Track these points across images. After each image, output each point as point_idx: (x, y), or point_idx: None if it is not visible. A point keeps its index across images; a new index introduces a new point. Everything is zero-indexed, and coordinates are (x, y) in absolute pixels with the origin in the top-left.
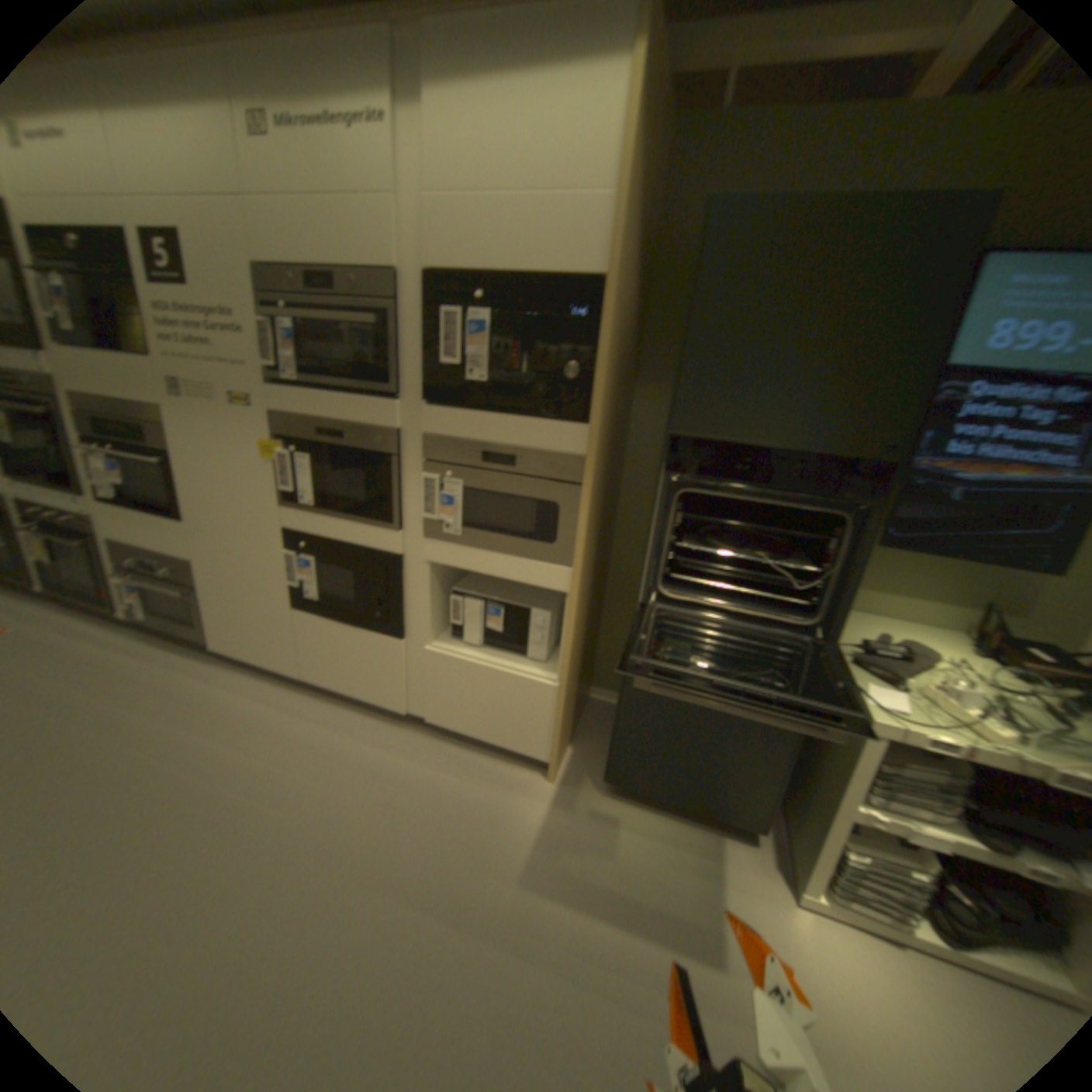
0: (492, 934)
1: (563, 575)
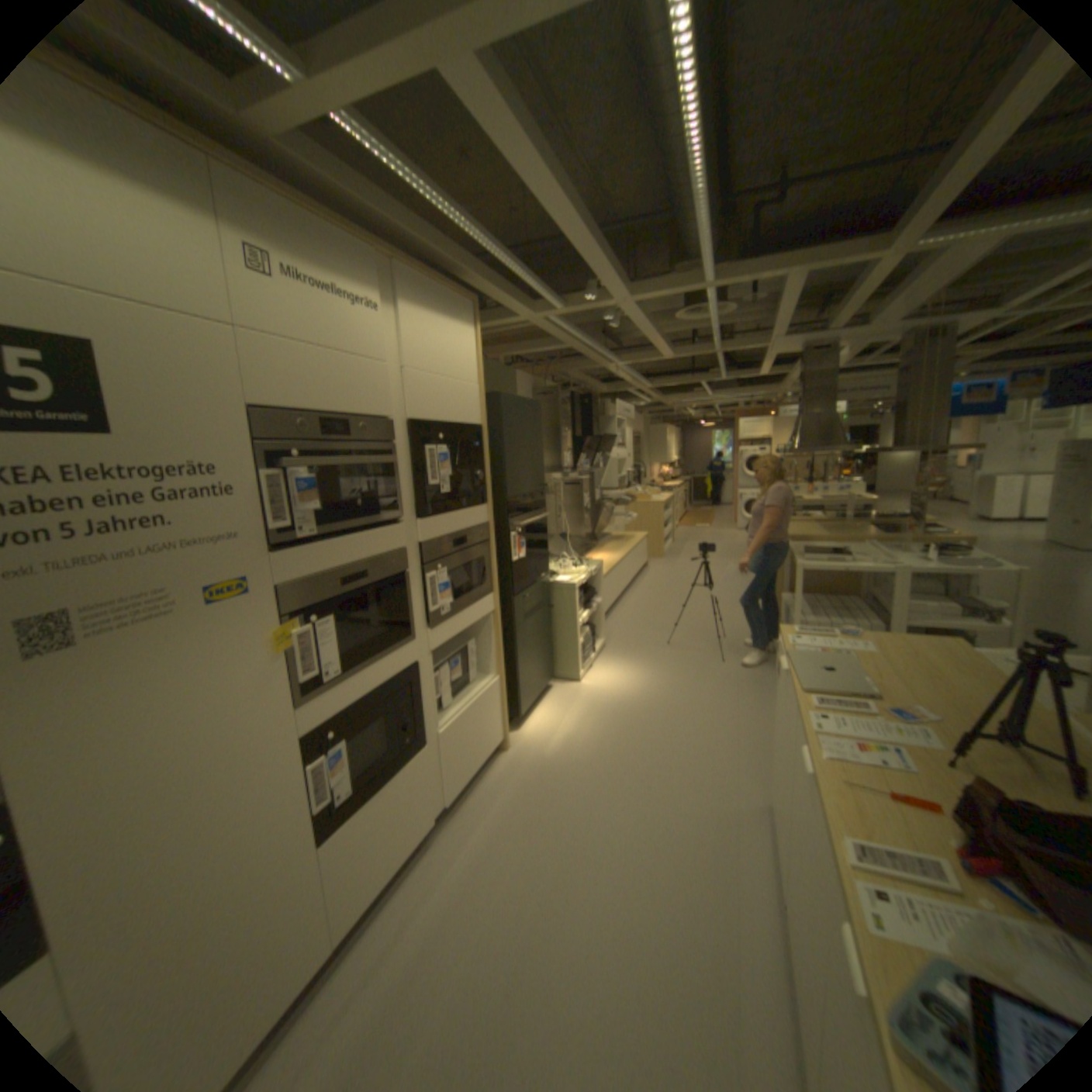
0: (606, 771)
1: (490, 600)
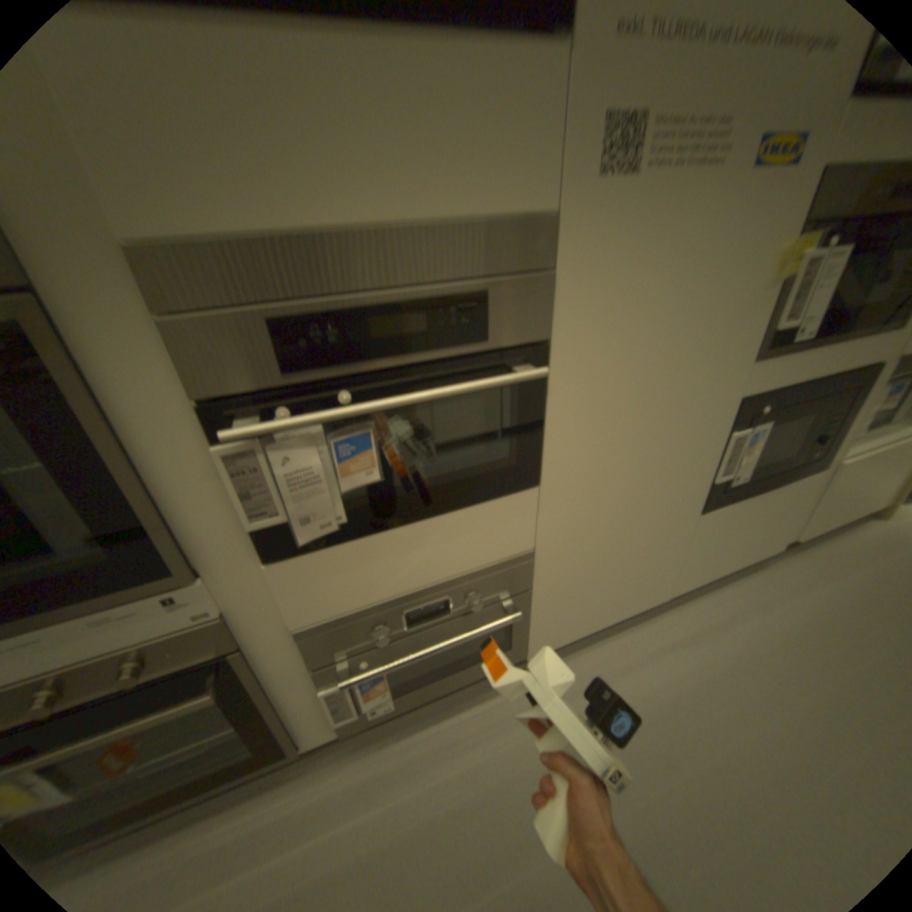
0: None
1: None
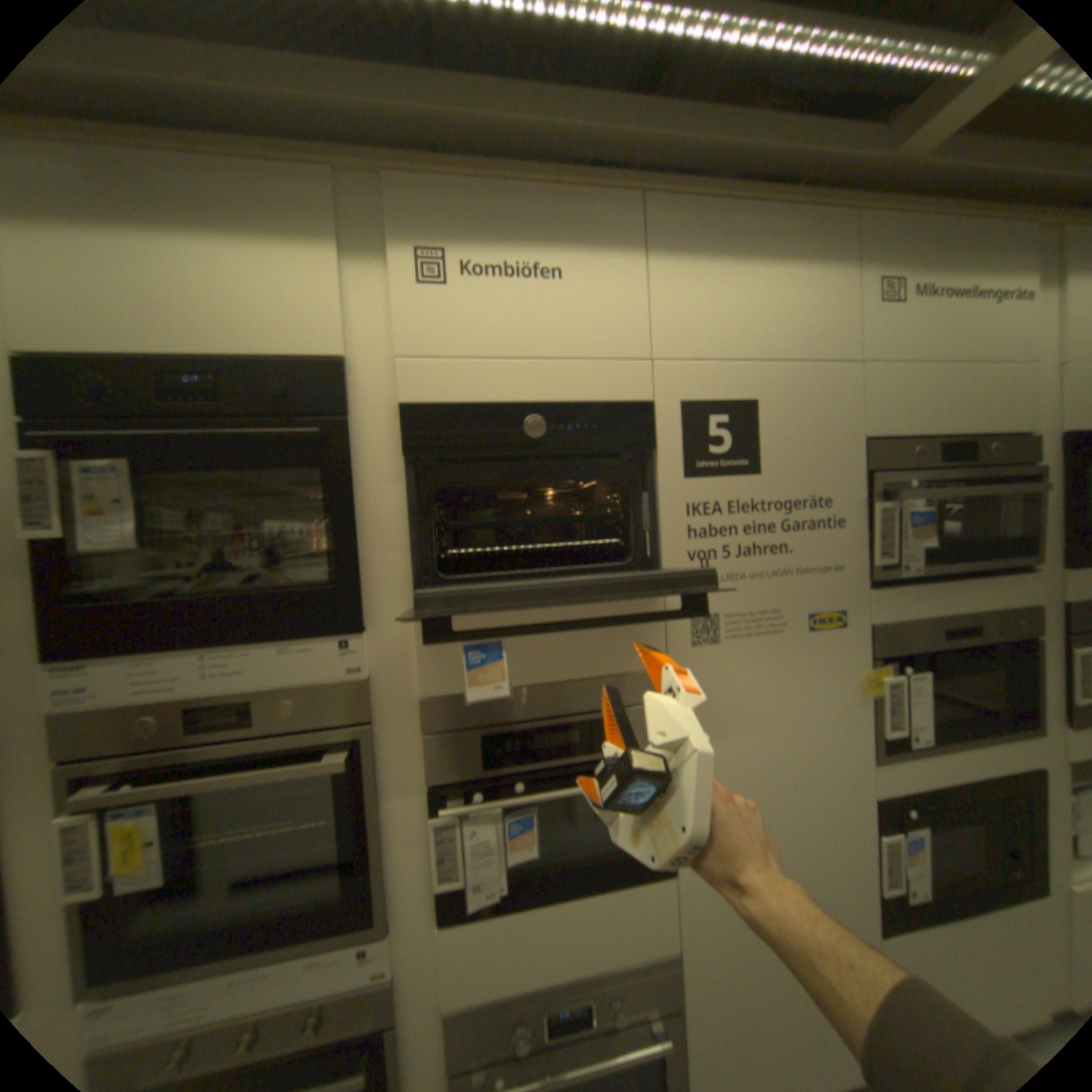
0: None
1: None
